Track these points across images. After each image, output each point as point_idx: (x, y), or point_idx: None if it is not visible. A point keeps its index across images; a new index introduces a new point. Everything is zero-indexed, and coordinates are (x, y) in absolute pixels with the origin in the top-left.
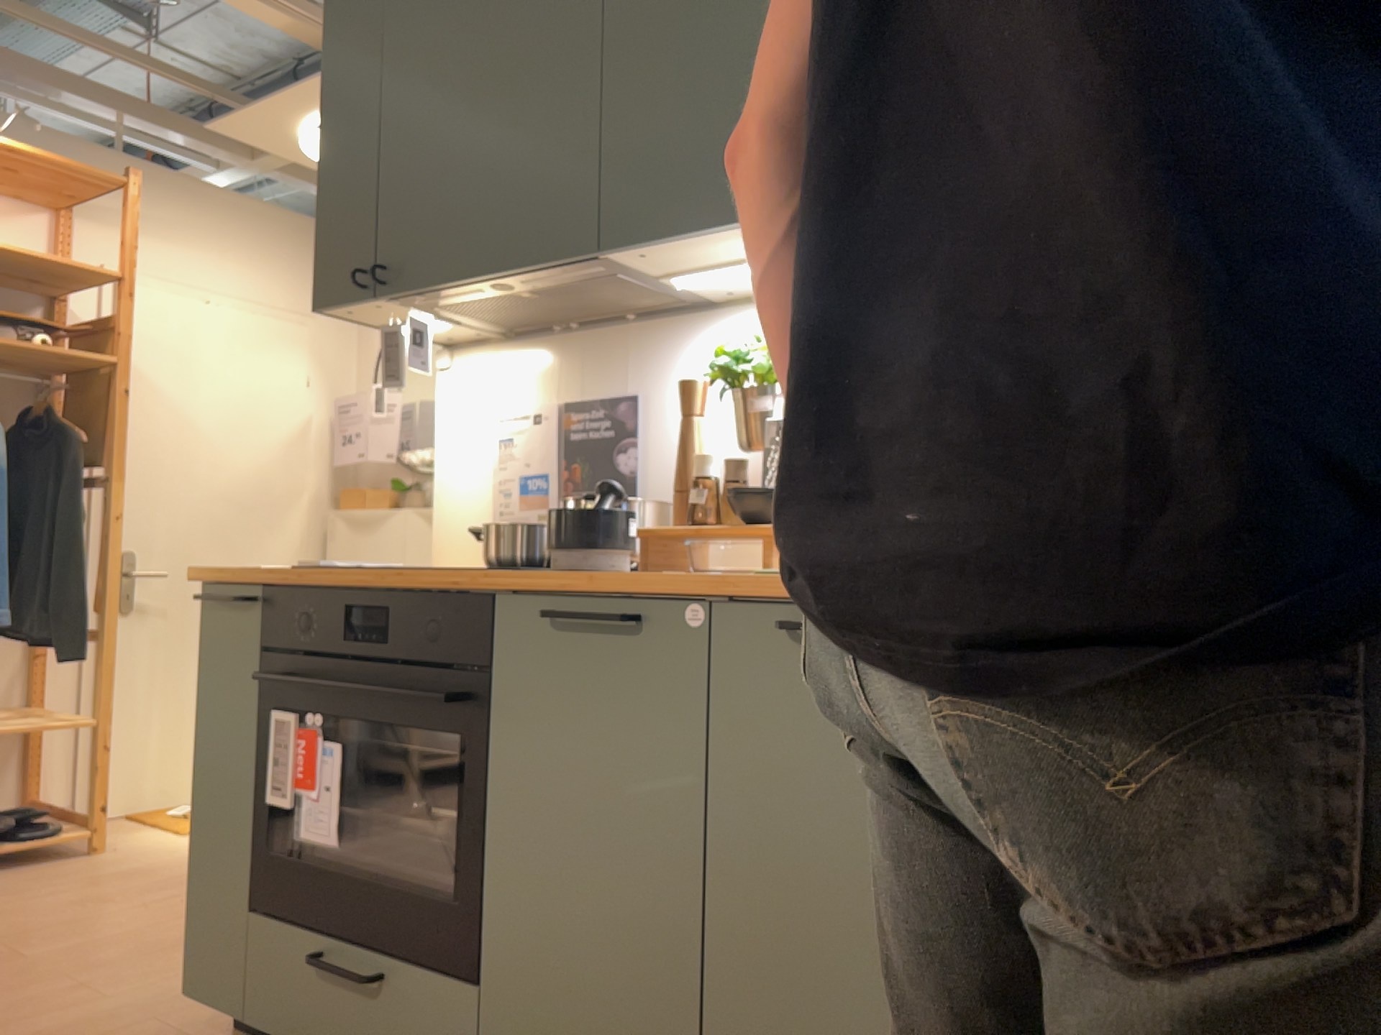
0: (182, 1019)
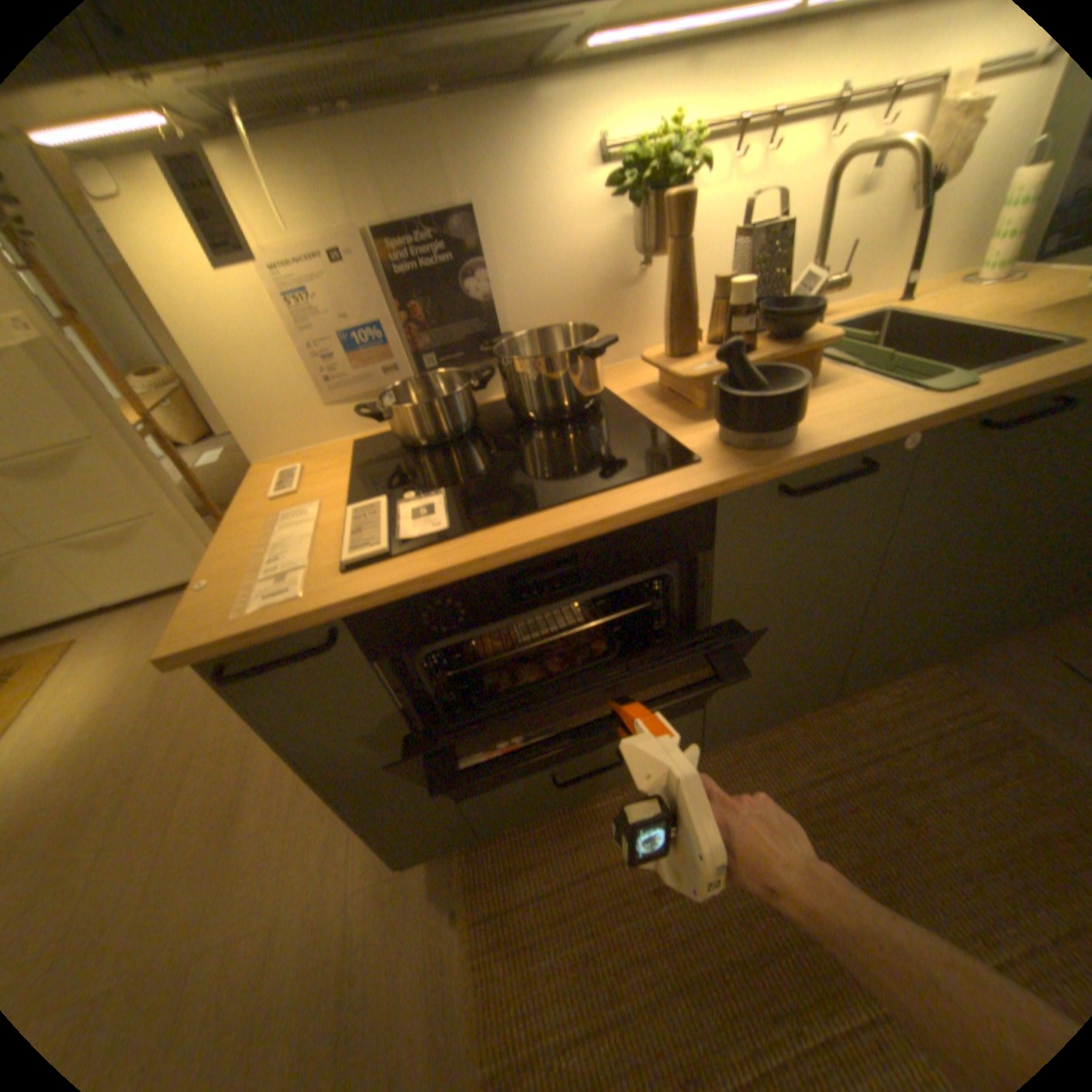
0: (358, 870)
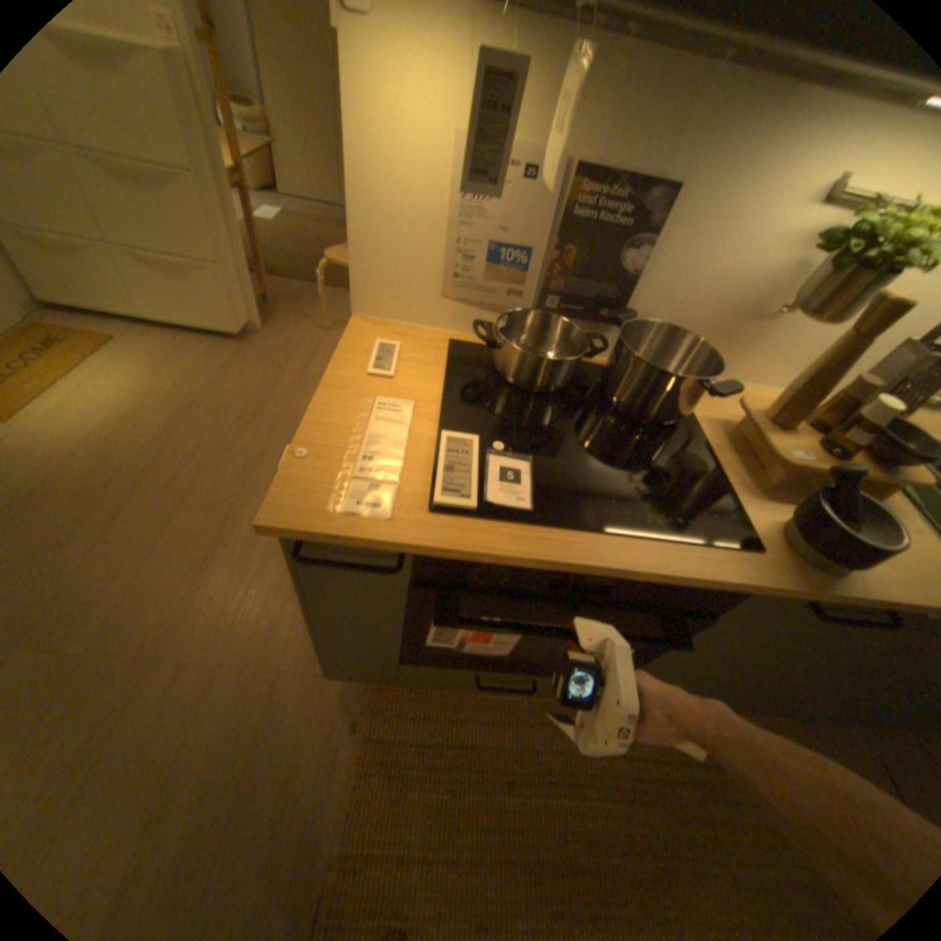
0: (293, 657)
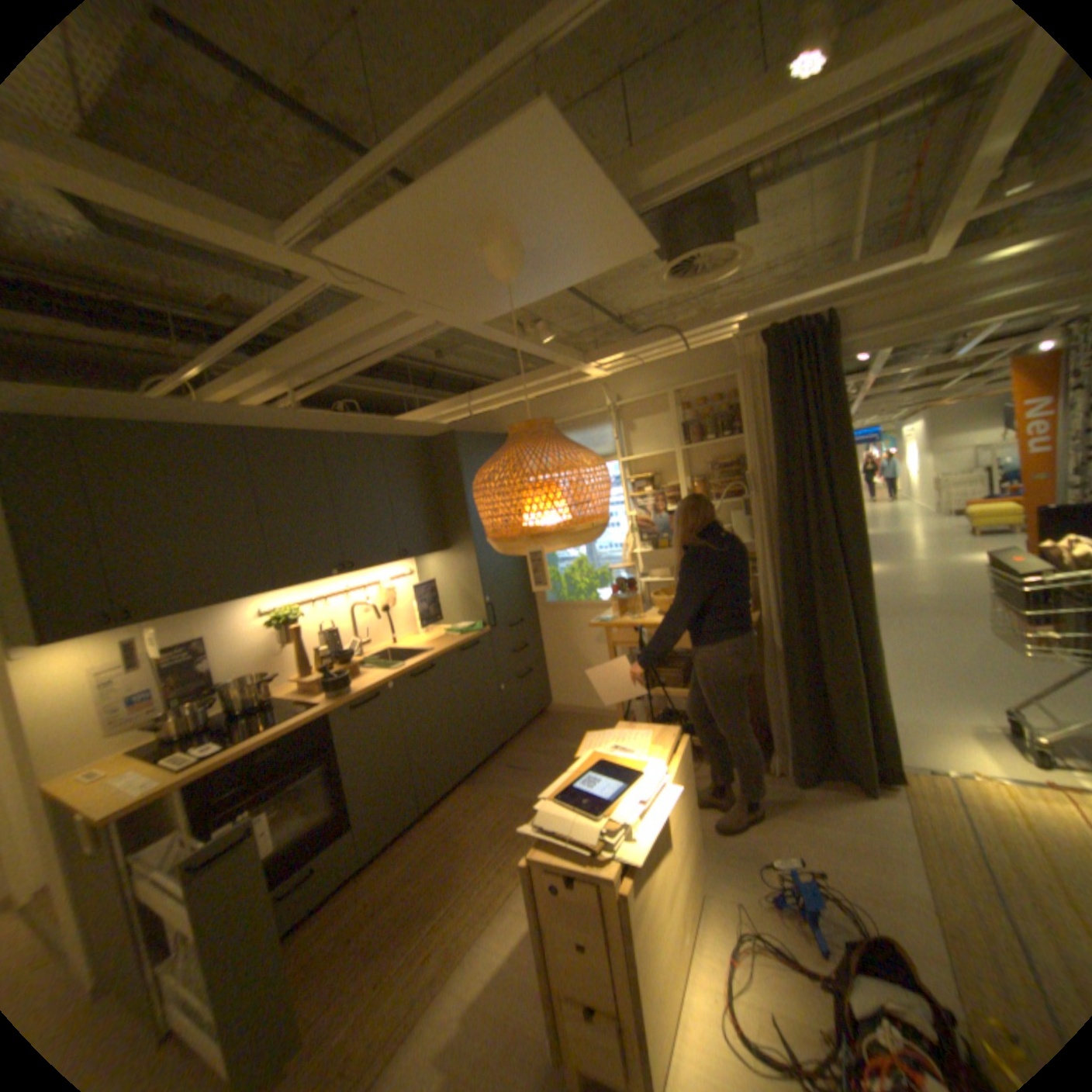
0: None
